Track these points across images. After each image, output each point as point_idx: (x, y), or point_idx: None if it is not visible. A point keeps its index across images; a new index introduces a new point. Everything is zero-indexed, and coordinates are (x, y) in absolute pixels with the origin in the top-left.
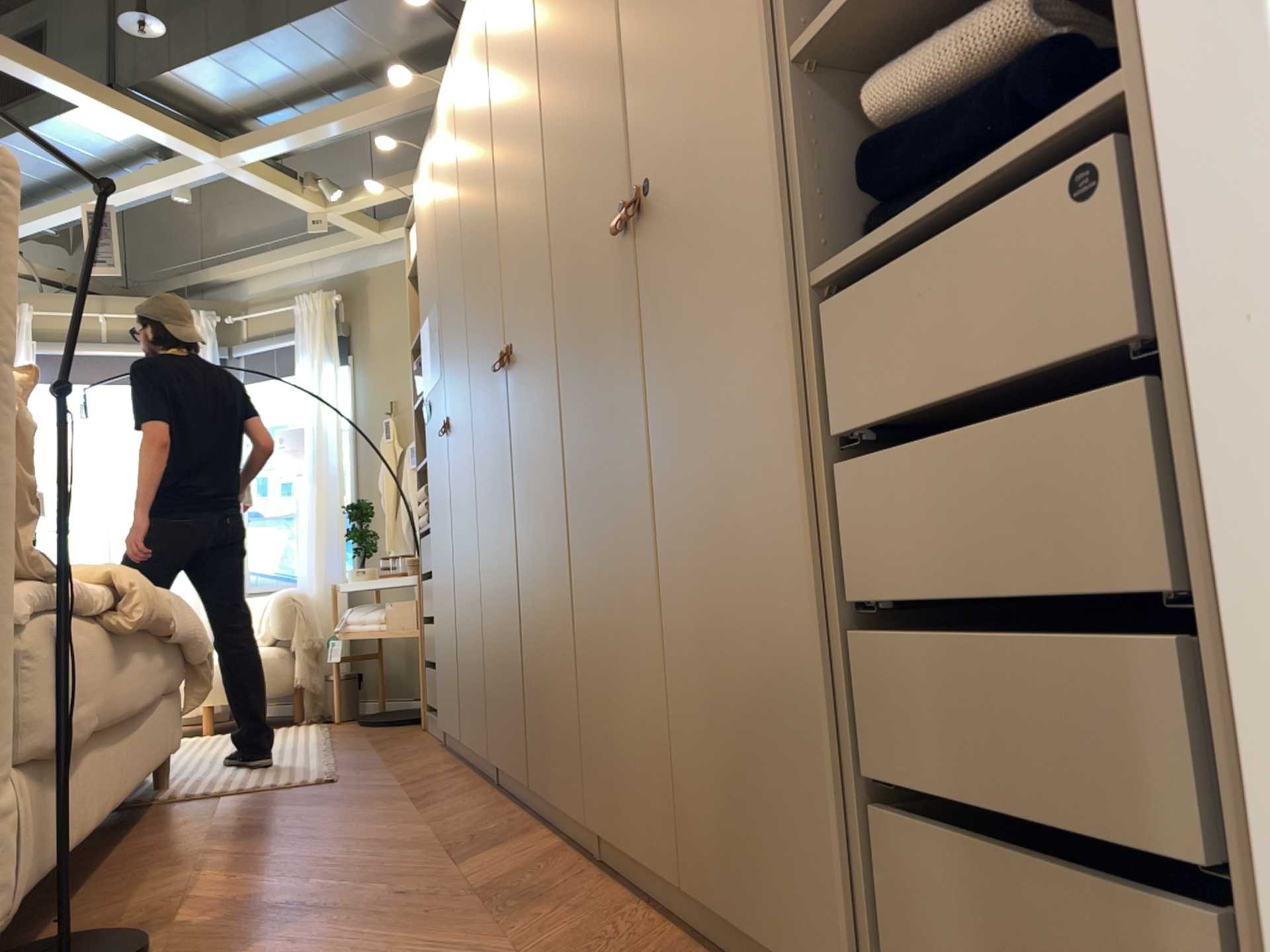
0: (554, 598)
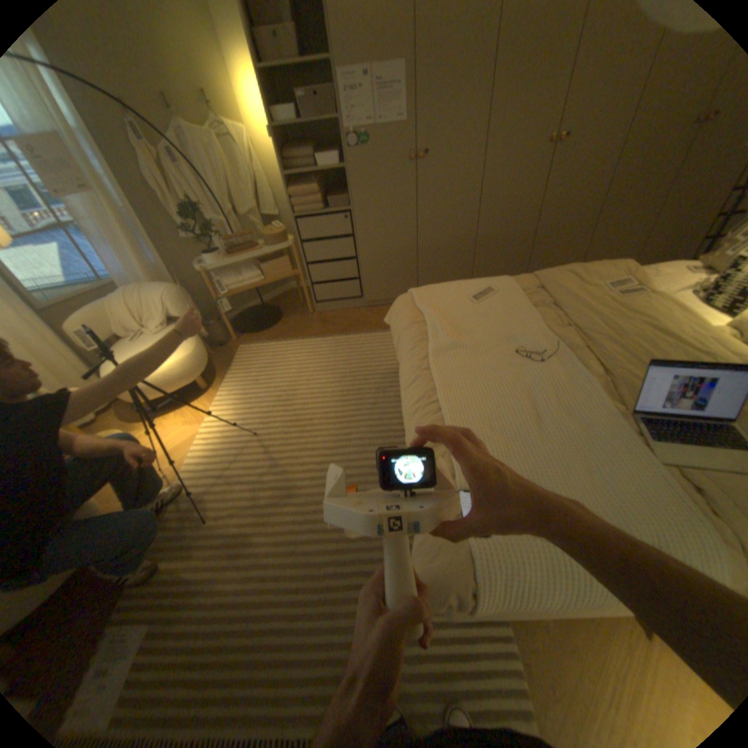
0: (572, 231)
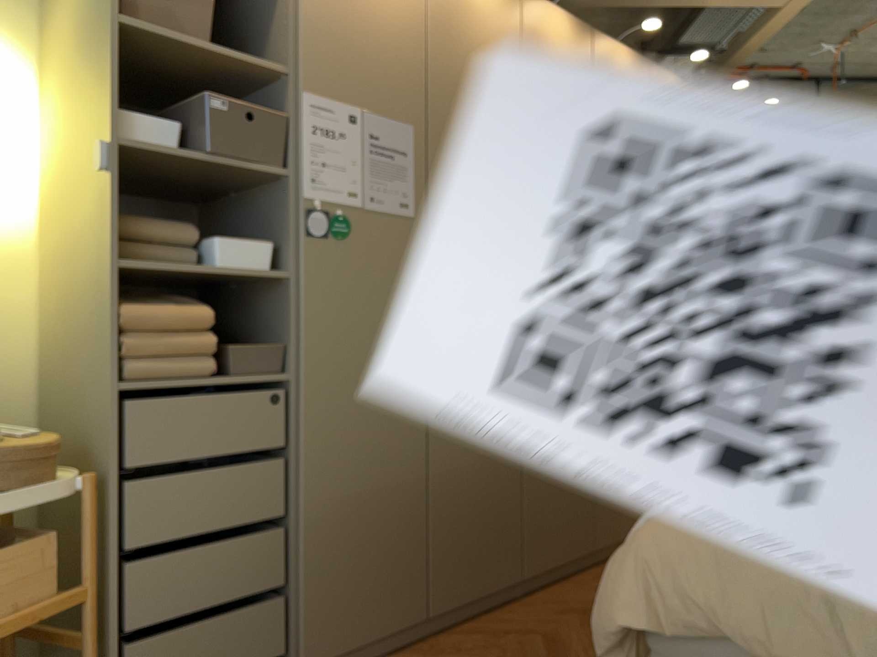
0: None
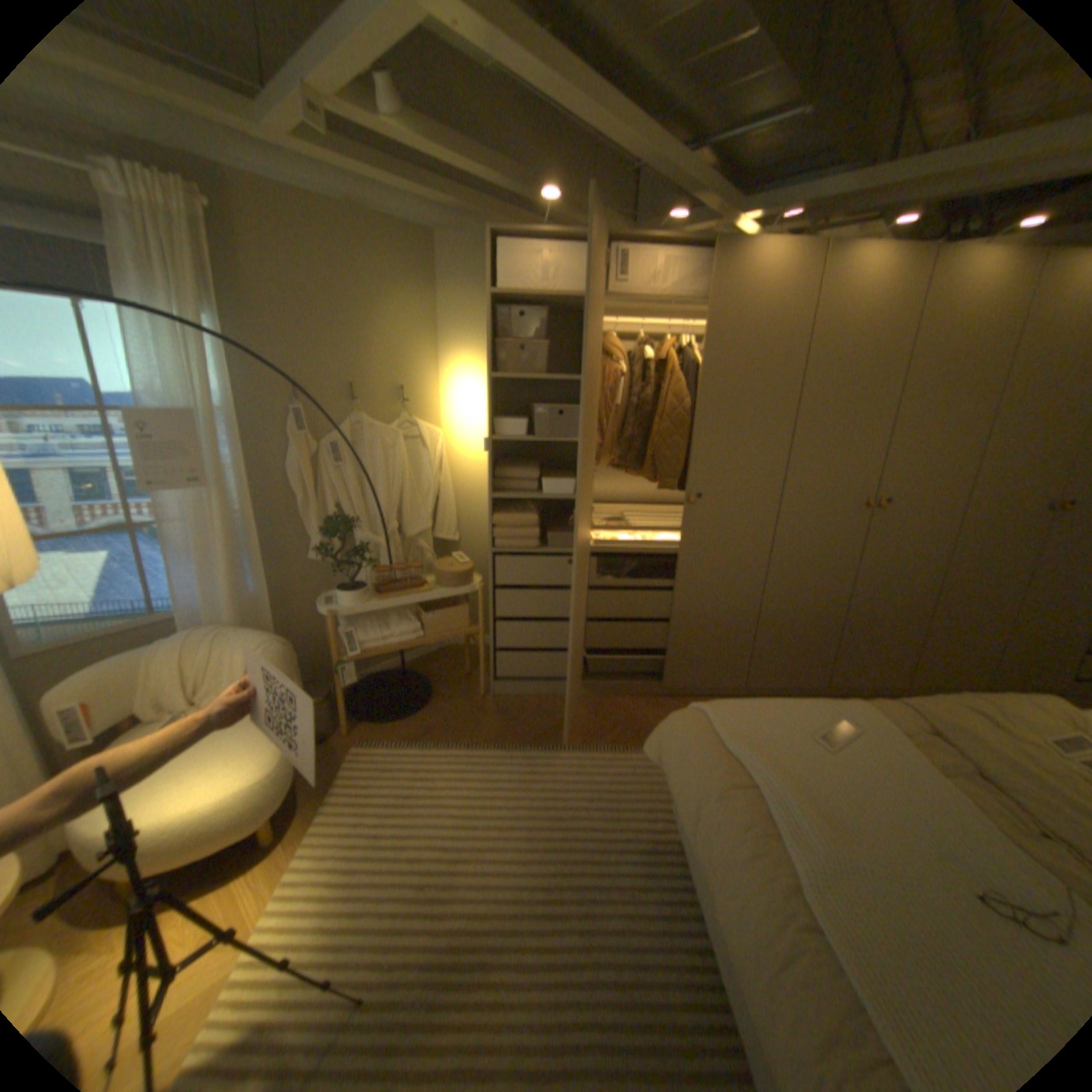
0: (901, 620)
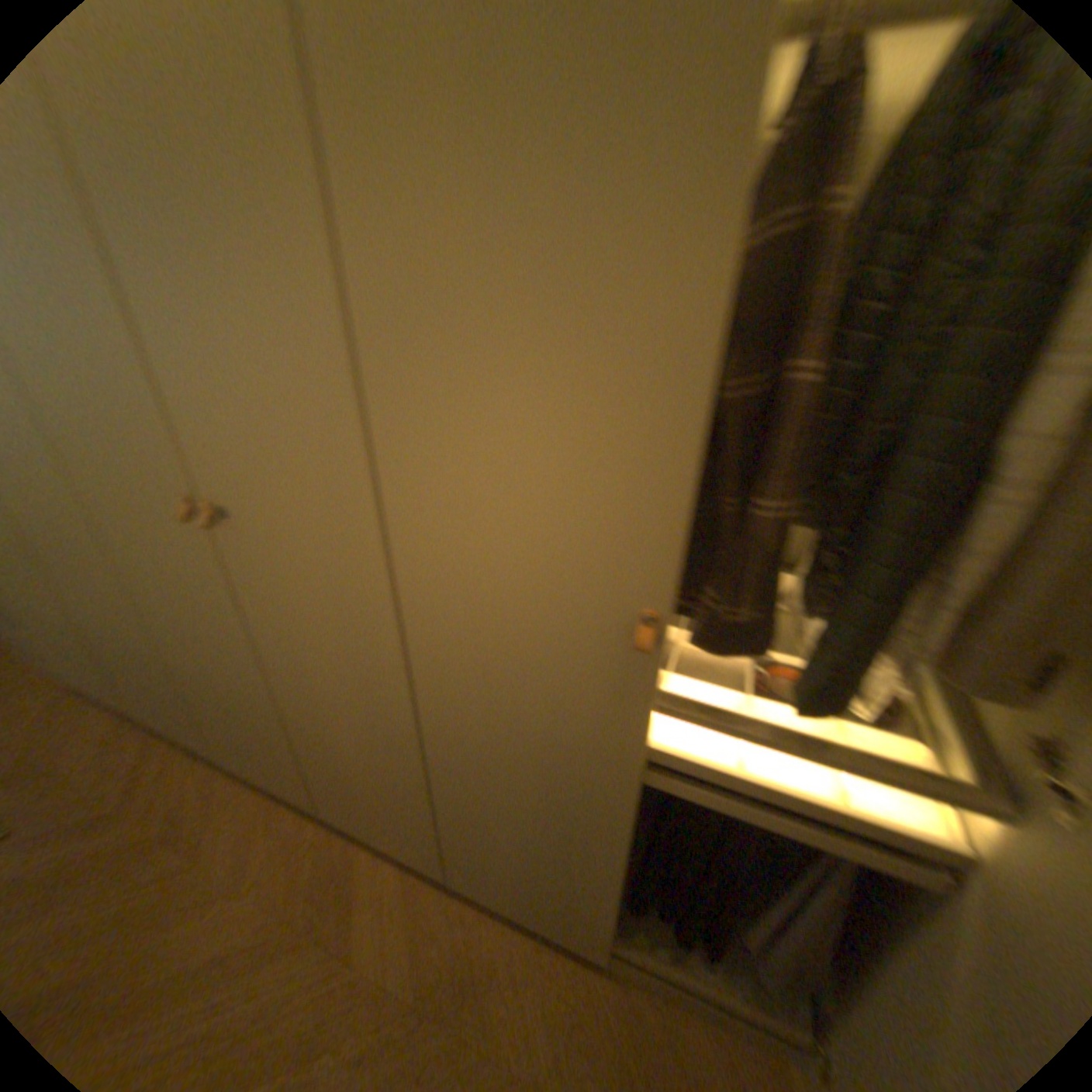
0: (369, 769)
